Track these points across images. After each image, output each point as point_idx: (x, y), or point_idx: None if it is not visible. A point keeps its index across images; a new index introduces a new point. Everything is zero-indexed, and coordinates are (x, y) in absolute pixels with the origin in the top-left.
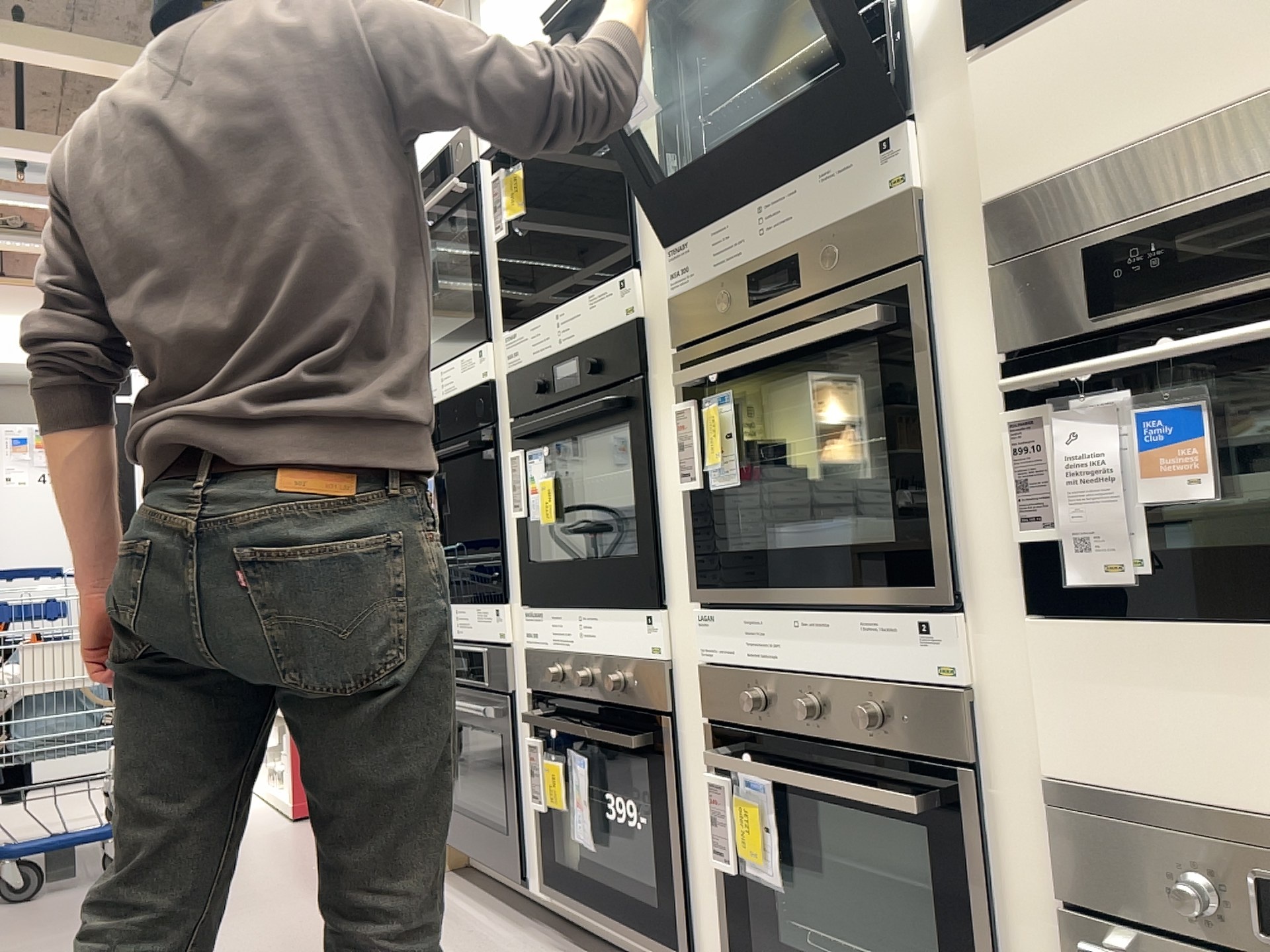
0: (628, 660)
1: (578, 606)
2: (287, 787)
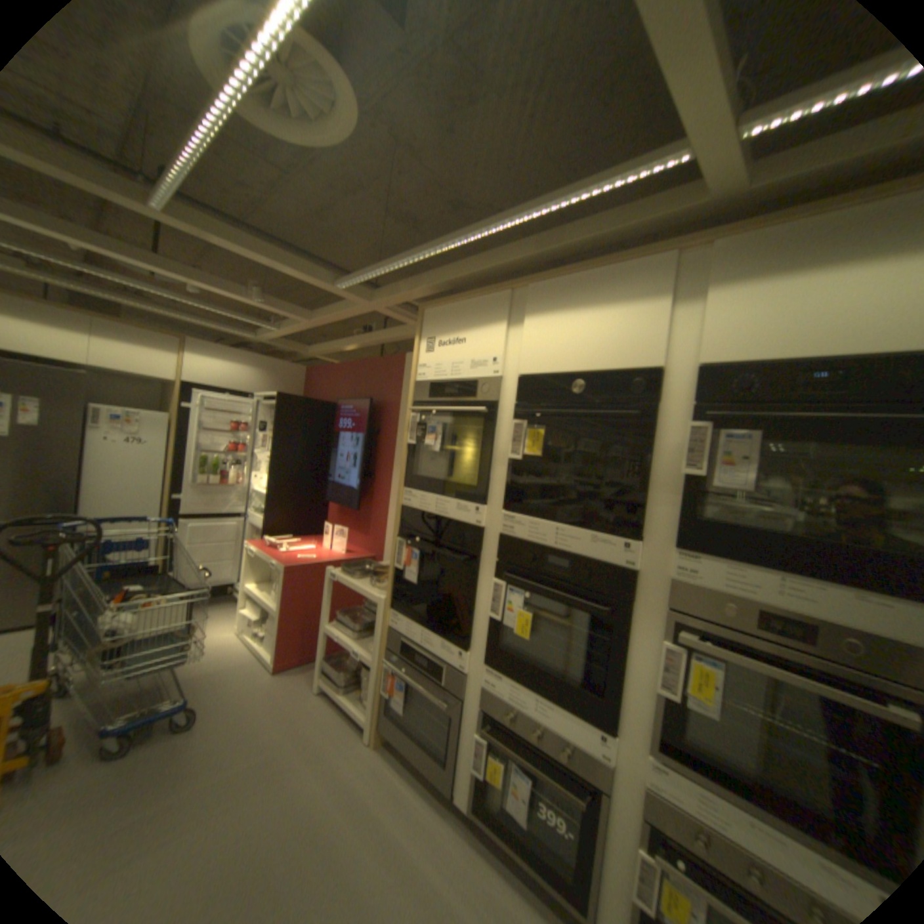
0: (579, 750)
1: (538, 696)
2: (269, 658)
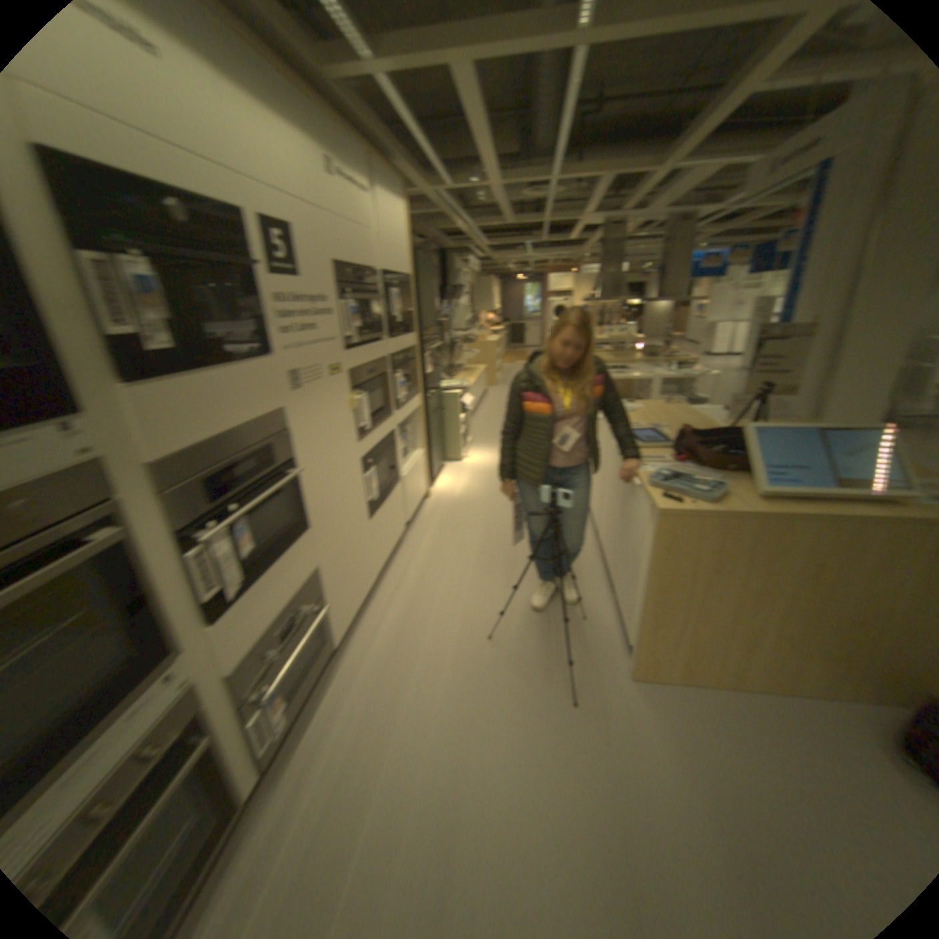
0: None
1: None
2: None
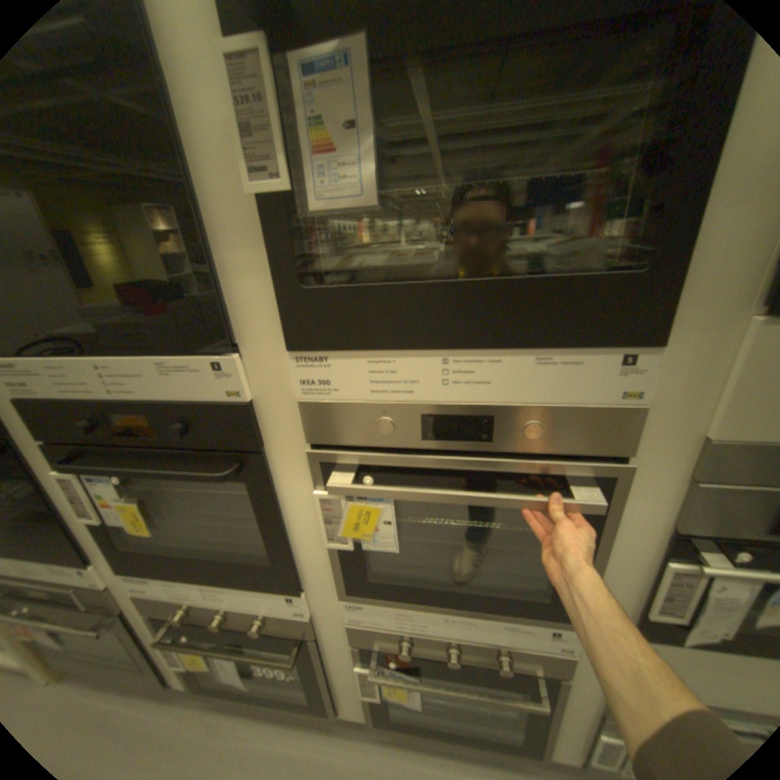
0: (266, 617)
1: (197, 584)
2: None
